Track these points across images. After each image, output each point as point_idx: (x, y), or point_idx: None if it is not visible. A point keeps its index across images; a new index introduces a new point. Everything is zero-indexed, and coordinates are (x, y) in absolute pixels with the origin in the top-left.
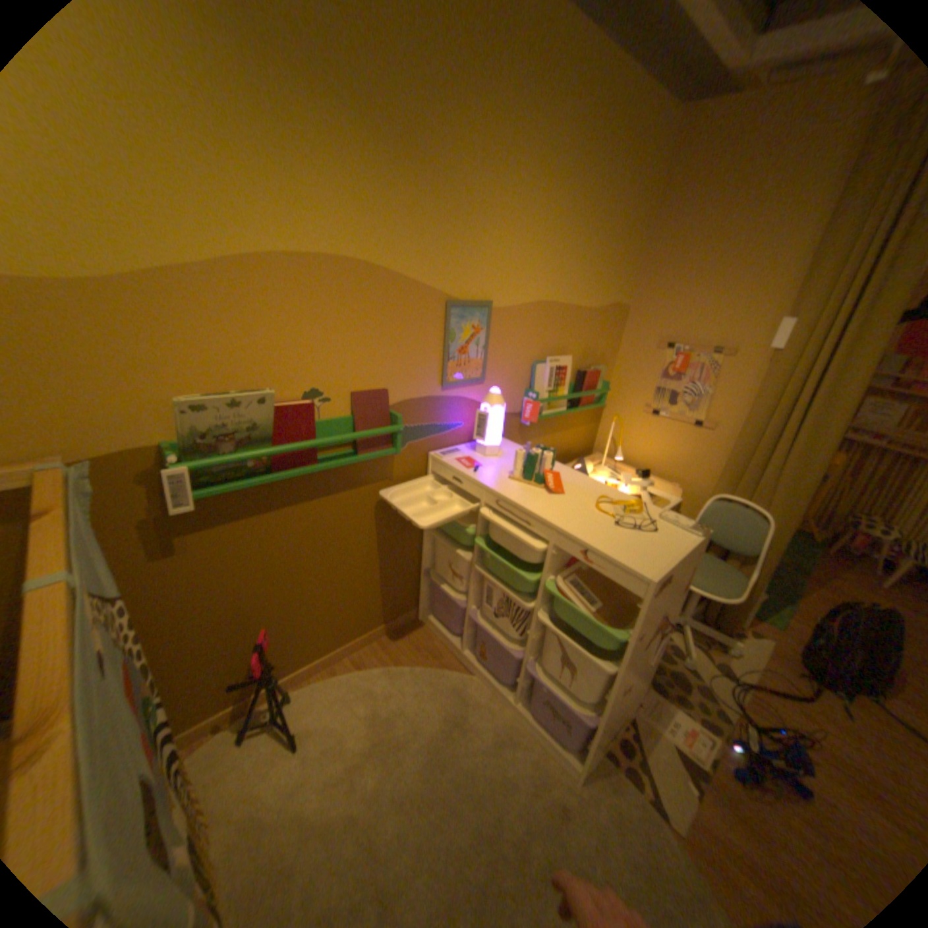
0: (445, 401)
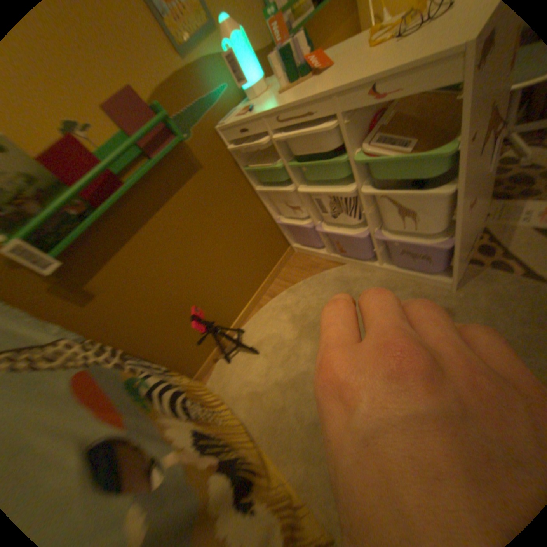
0: (193, 68)
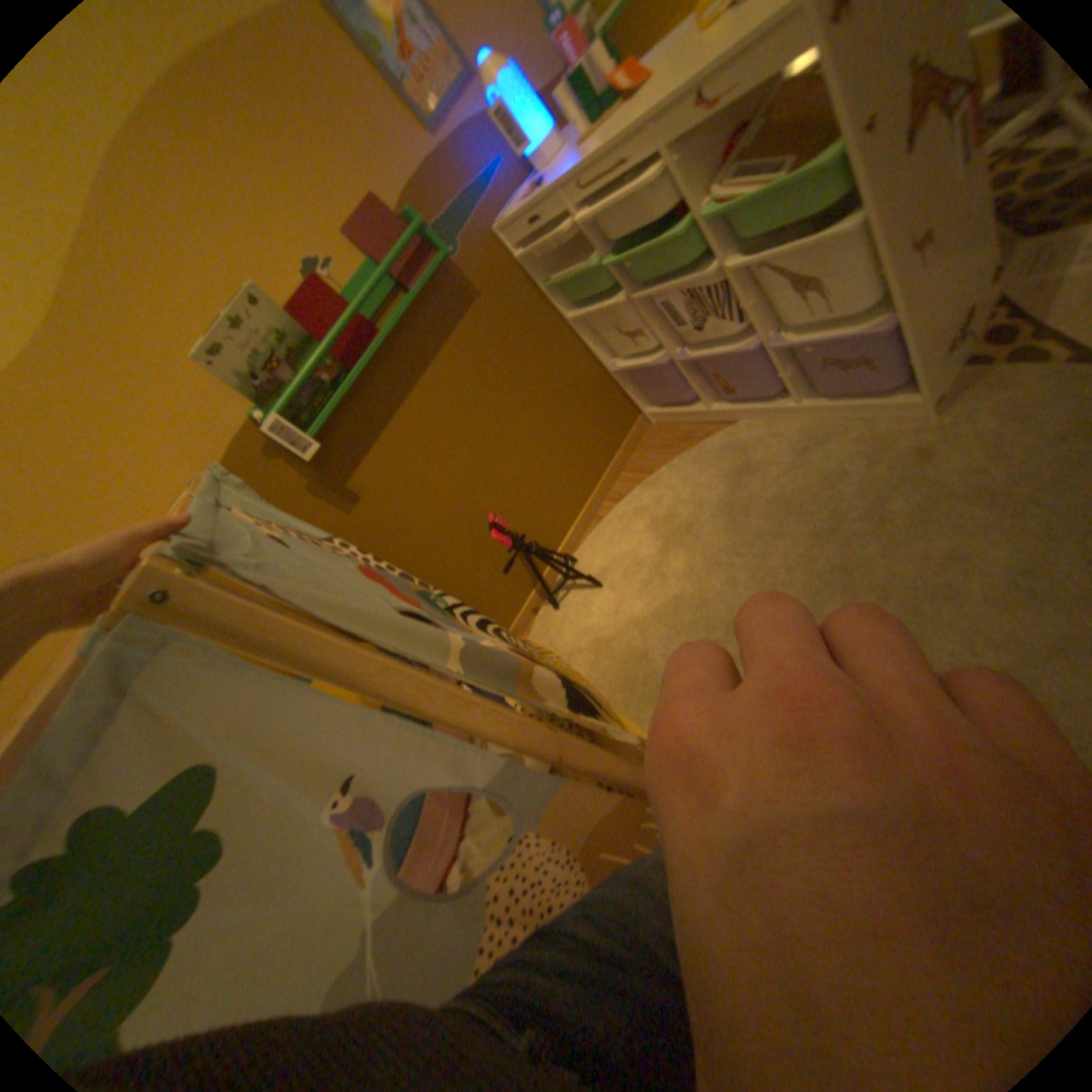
0: (450, 143)
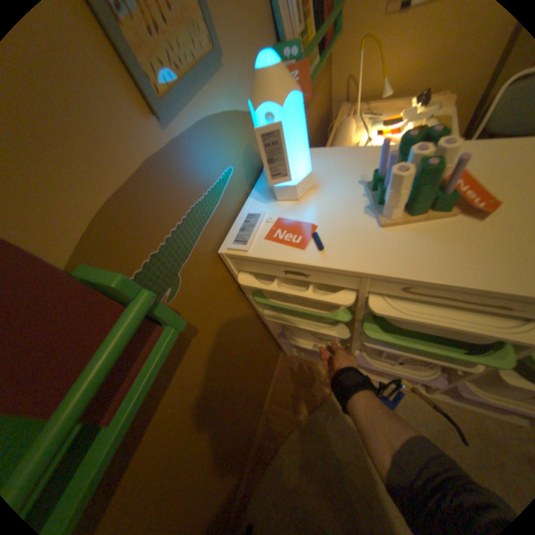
0: (184, 143)
